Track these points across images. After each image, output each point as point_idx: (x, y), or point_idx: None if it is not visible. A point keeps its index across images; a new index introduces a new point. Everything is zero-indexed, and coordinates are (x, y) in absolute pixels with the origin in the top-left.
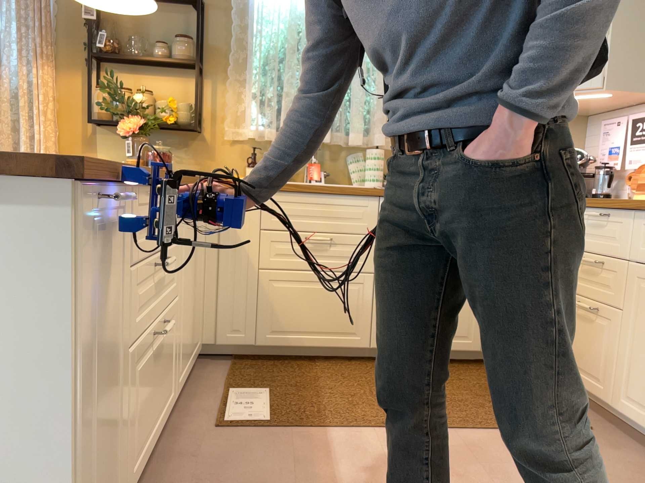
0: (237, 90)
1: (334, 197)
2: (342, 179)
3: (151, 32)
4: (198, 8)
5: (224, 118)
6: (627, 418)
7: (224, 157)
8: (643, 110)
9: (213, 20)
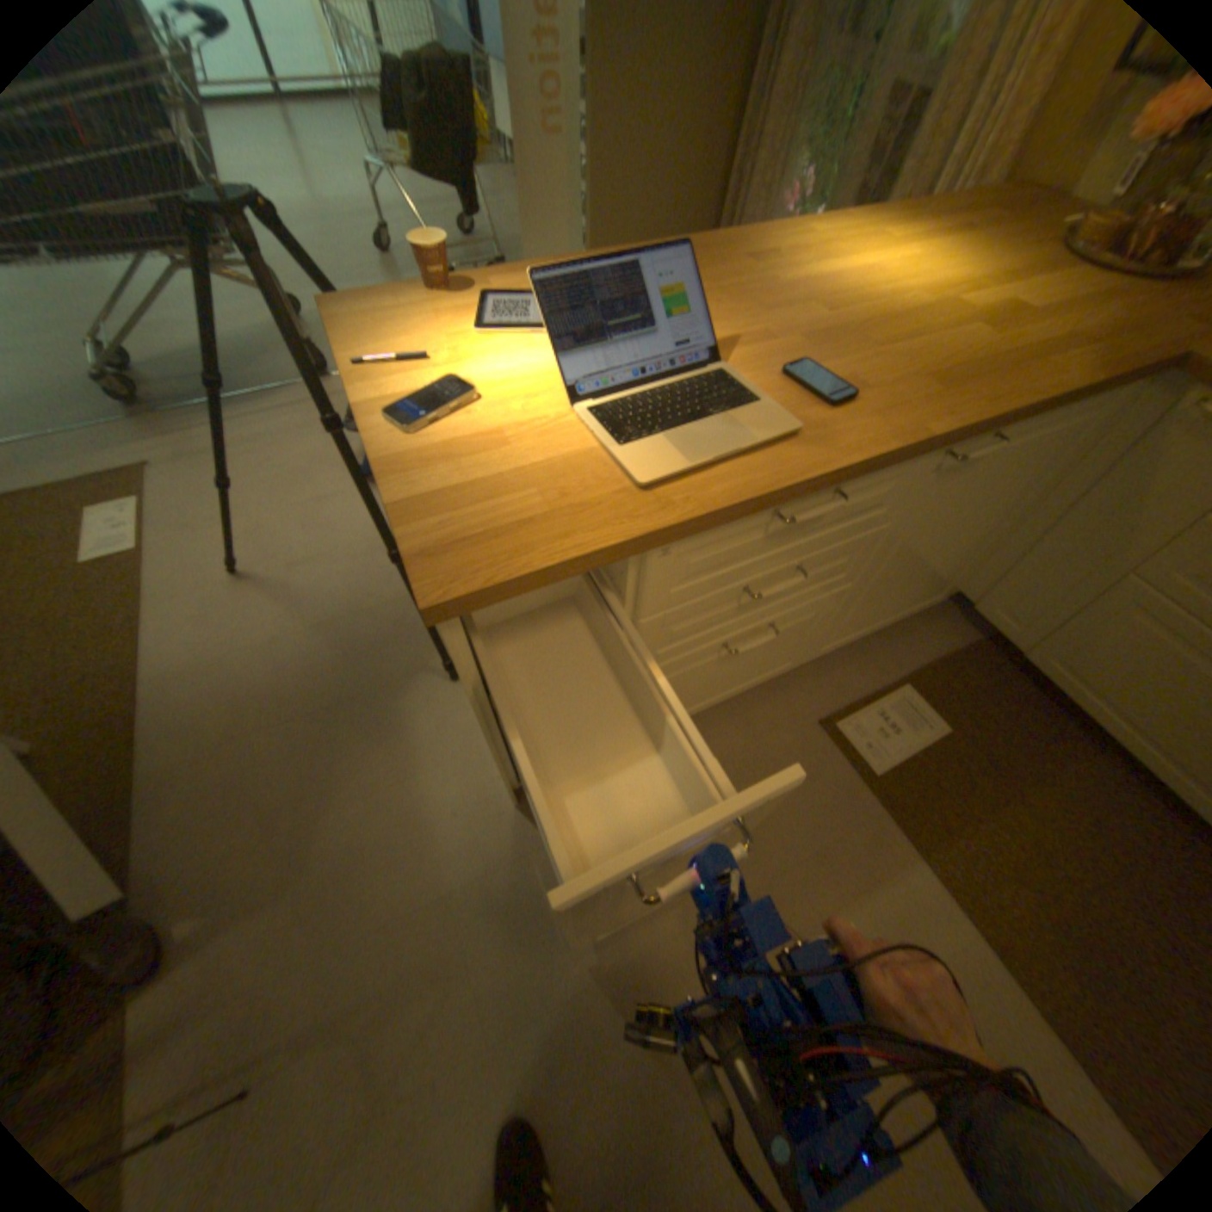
0: None
1: None
2: None
3: None
4: None
5: None
6: None
7: None
8: None
9: None
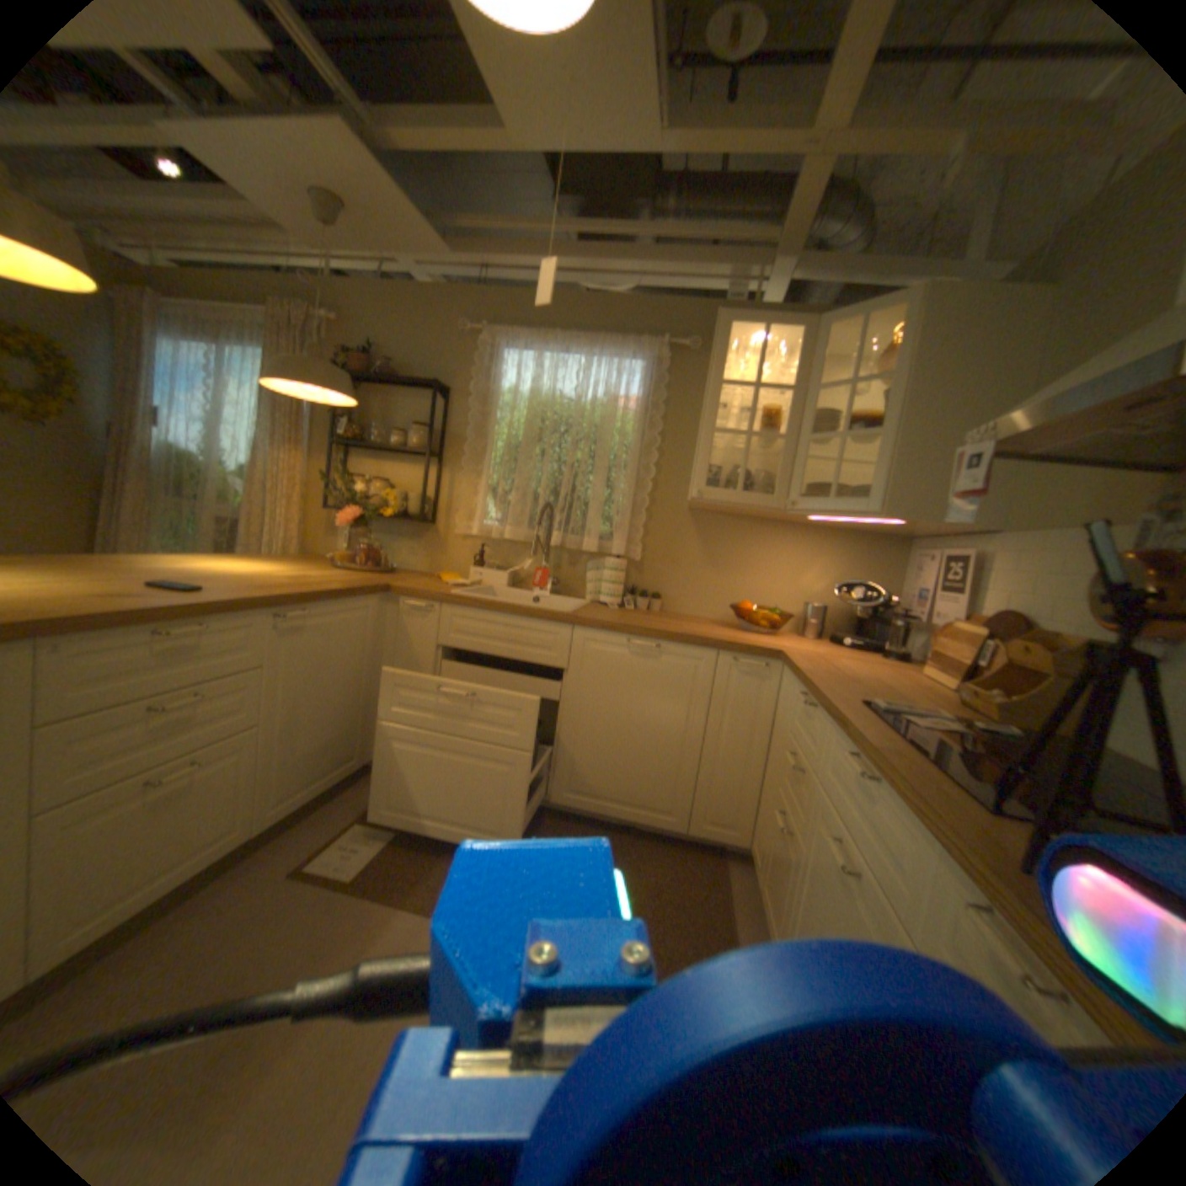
0: (474, 482)
1: (521, 621)
2: (579, 591)
3: (396, 418)
4: (442, 394)
5: (459, 511)
6: None
7: (455, 553)
8: (965, 546)
9: (457, 406)
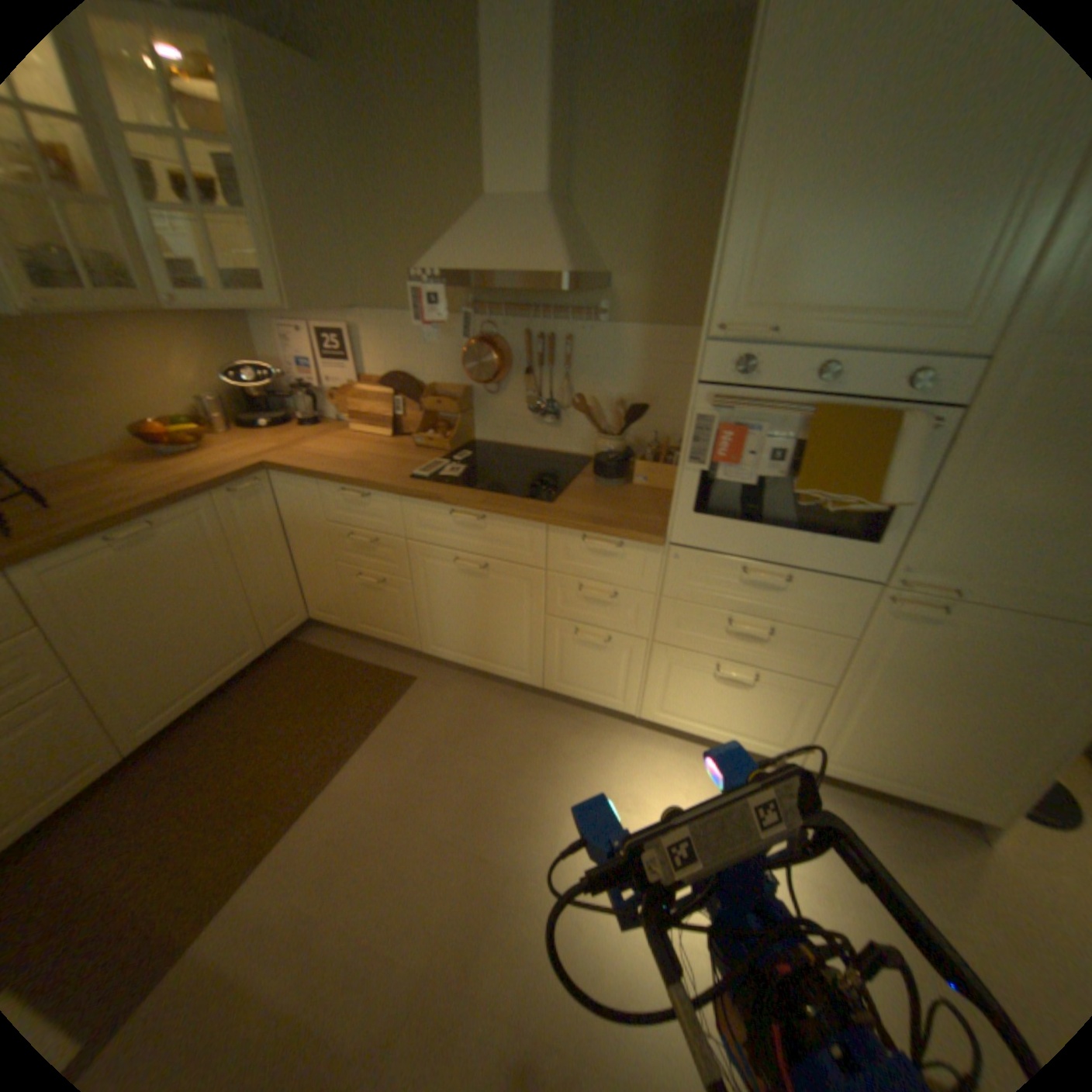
0: None
1: None
2: None
3: None
4: None
5: None
6: (436, 656)
7: None
8: (317, 315)
9: None
